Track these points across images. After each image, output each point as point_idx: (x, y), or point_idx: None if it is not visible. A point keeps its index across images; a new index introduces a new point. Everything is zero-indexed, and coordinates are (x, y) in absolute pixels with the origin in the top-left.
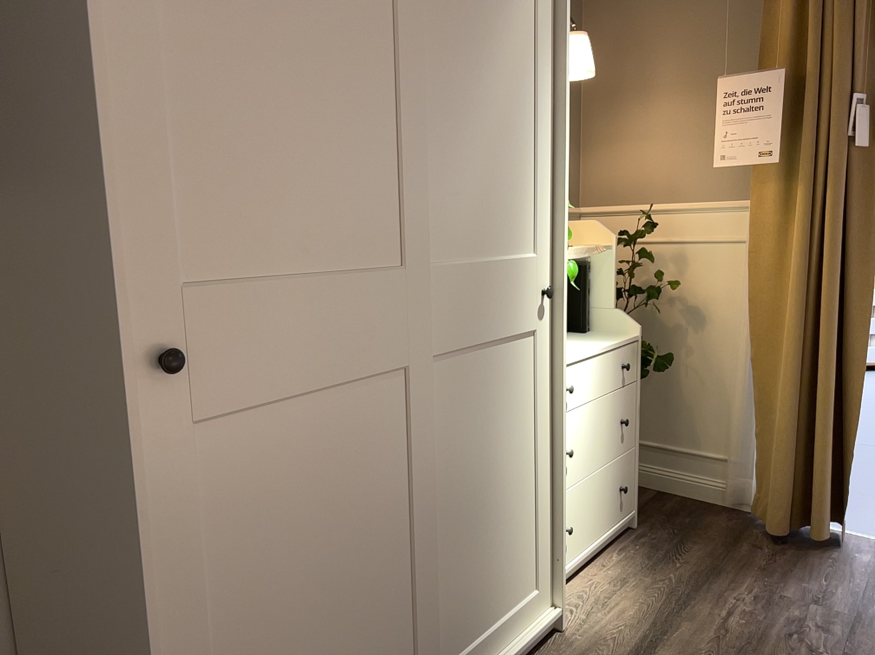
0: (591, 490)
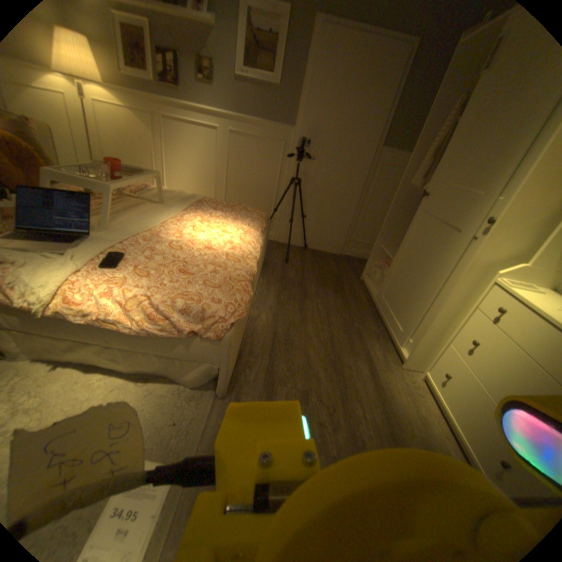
0: (480, 397)
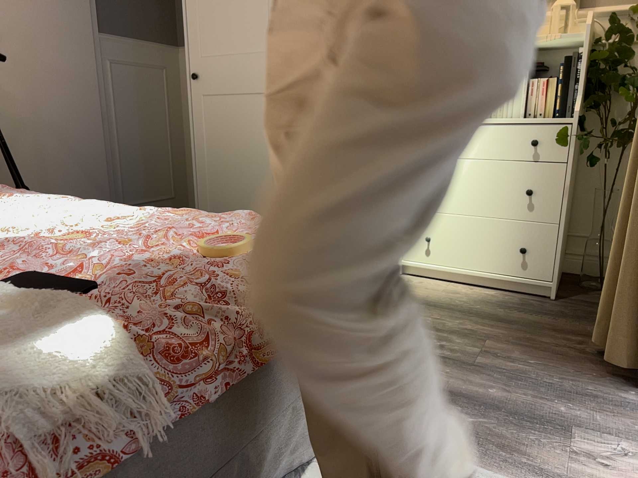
0: (468, 227)
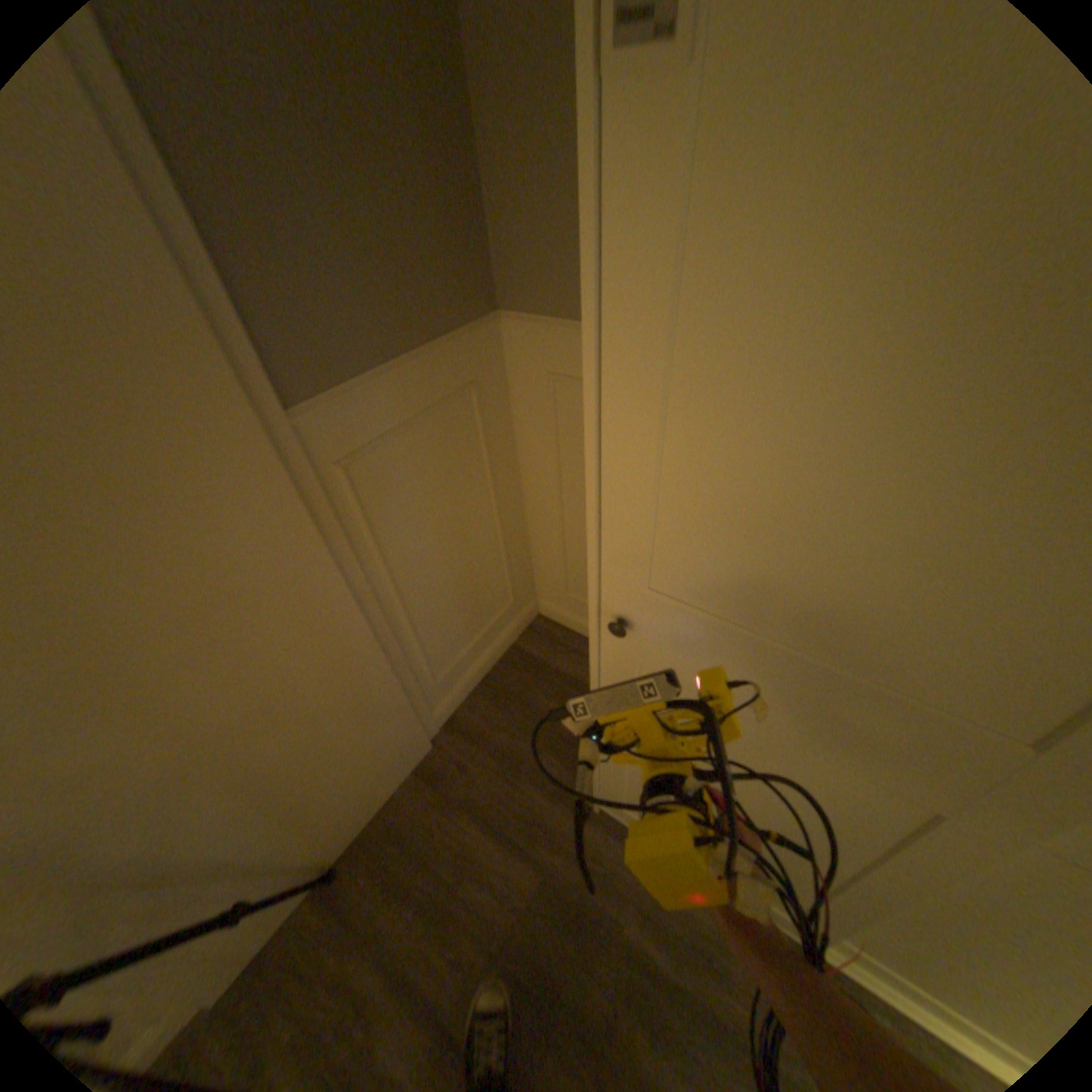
0: None
